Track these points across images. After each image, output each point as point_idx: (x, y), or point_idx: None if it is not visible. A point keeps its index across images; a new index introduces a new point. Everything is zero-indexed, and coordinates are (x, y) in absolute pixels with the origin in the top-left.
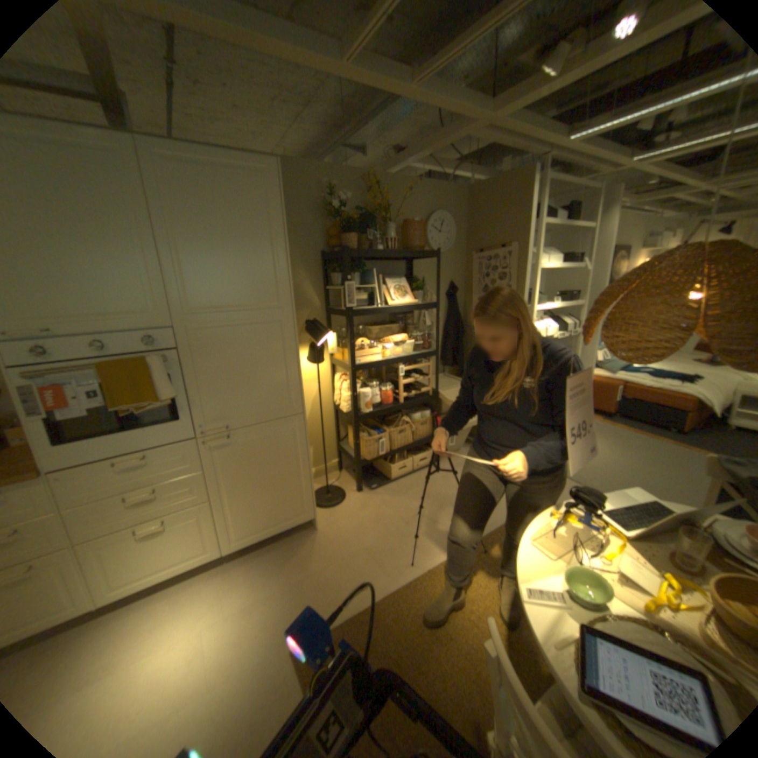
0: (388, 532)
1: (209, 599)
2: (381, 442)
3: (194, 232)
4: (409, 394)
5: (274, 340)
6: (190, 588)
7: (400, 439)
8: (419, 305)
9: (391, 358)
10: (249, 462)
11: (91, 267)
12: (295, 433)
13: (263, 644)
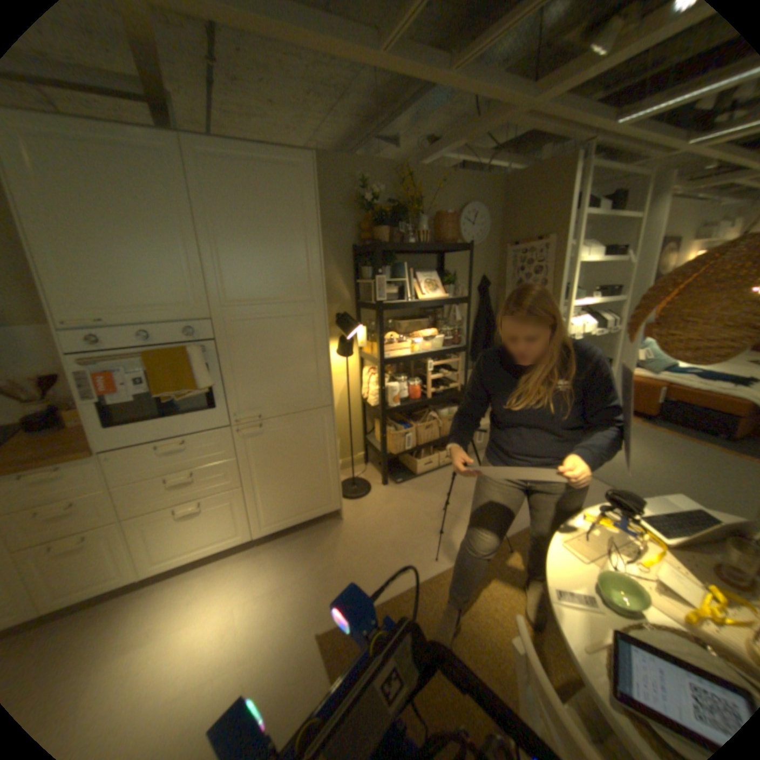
0: (413, 526)
1: (240, 579)
2: (407, 437)
3: (233, 227)
4: (437, 389)
5: (306, 332)
6: (223, 568)
7: (427, 435)
8: (450, 300)
9: (420, 352)
10: (279, 450)
11: (139, 260)
12: (324, 425)
13: (290, 625)
